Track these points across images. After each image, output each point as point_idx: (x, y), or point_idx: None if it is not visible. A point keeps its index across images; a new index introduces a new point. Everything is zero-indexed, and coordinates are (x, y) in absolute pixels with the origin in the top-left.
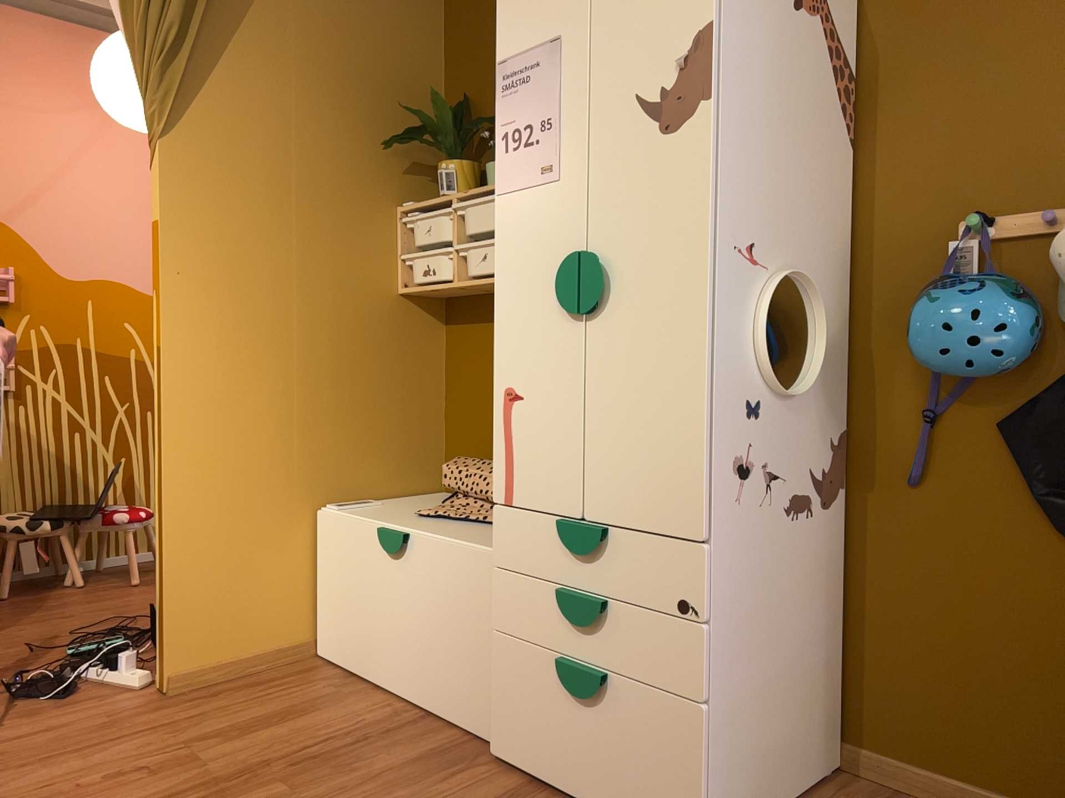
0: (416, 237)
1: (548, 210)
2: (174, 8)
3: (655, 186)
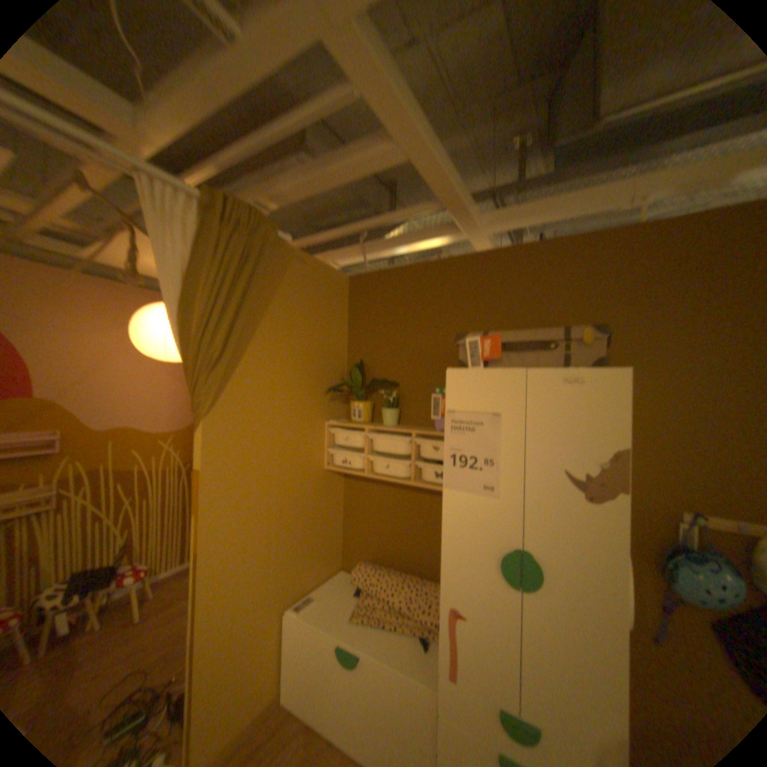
0: (334, 437)
1: (489, 514)
2: (217, 338)
3: (581, 532)
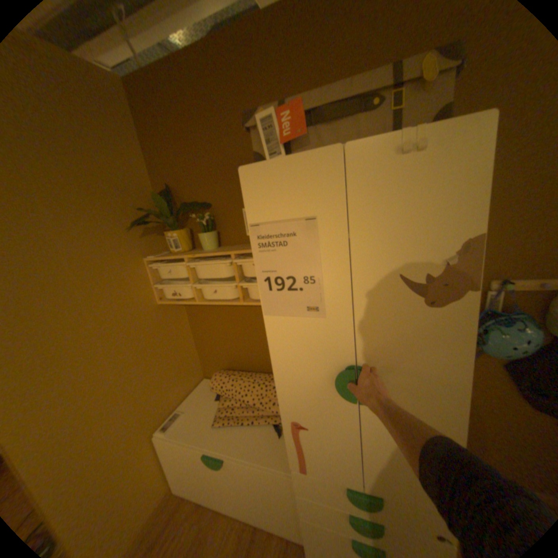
0: (159, 271)
1: (317, 334)
2: None
3: (420, 338)
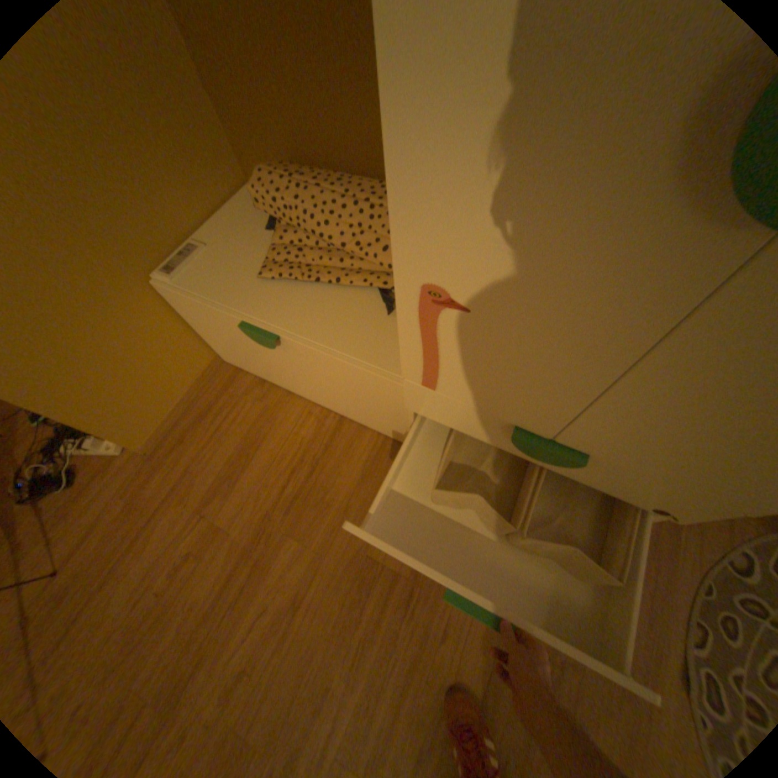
0: None
1: None
2: None
3: None
